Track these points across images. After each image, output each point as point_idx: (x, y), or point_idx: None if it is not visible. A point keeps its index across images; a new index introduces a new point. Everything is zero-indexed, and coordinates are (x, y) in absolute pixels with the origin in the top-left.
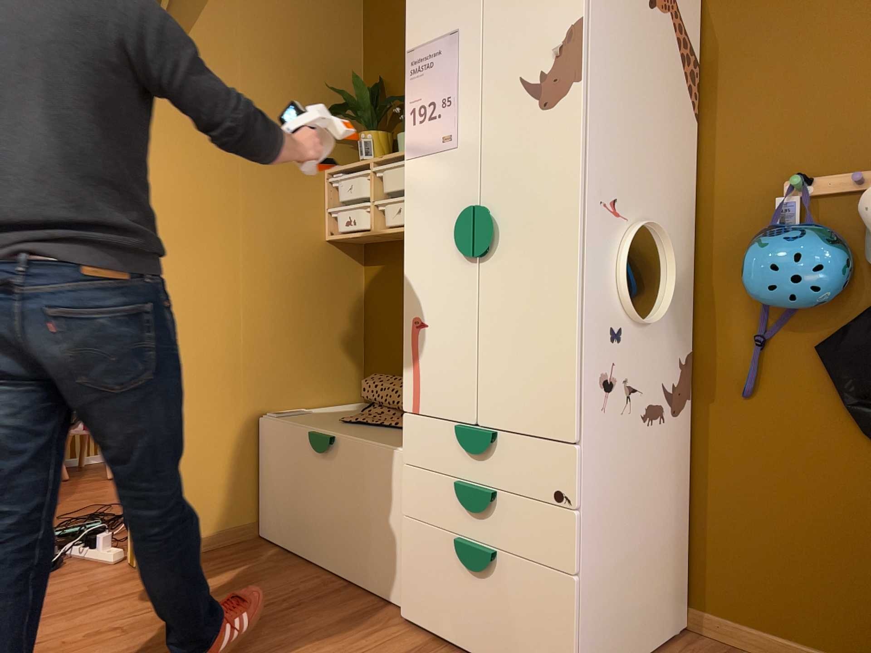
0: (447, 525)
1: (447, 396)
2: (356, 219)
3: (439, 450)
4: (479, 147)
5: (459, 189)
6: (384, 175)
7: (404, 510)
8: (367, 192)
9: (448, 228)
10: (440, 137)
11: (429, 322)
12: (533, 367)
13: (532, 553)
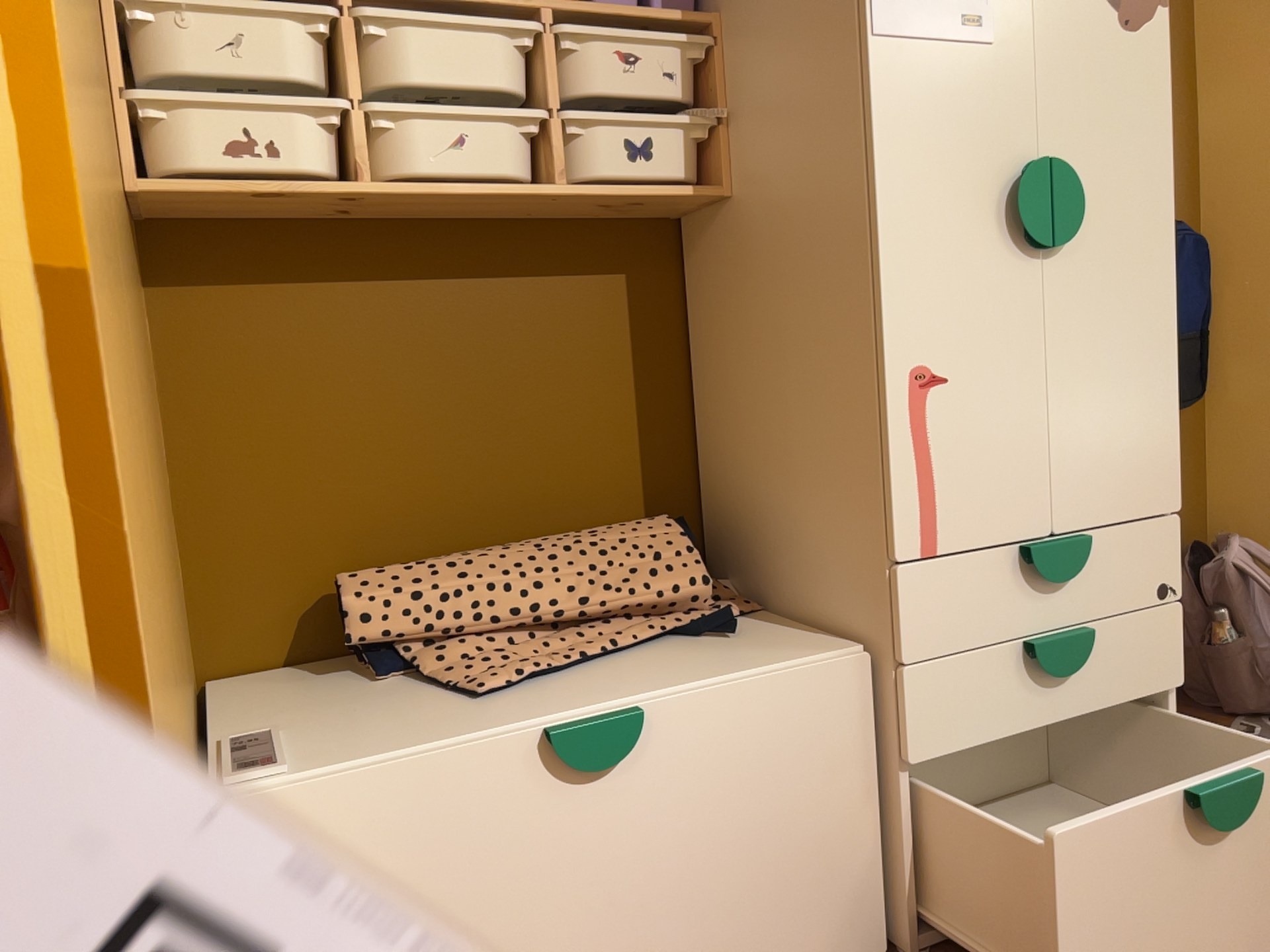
0: (1006, 728)
1: (997, 503)
2: (277, 145)
3: (983, 604)
4: (1033, 56)
5: (1000, 125)
6: (398, 40)
7: (907, 755)
8: (316, 72)
9: (982, 195)
10: (957, 14)
11: (952, 372)
12: (1129, 418)
13: (1135, 686)
